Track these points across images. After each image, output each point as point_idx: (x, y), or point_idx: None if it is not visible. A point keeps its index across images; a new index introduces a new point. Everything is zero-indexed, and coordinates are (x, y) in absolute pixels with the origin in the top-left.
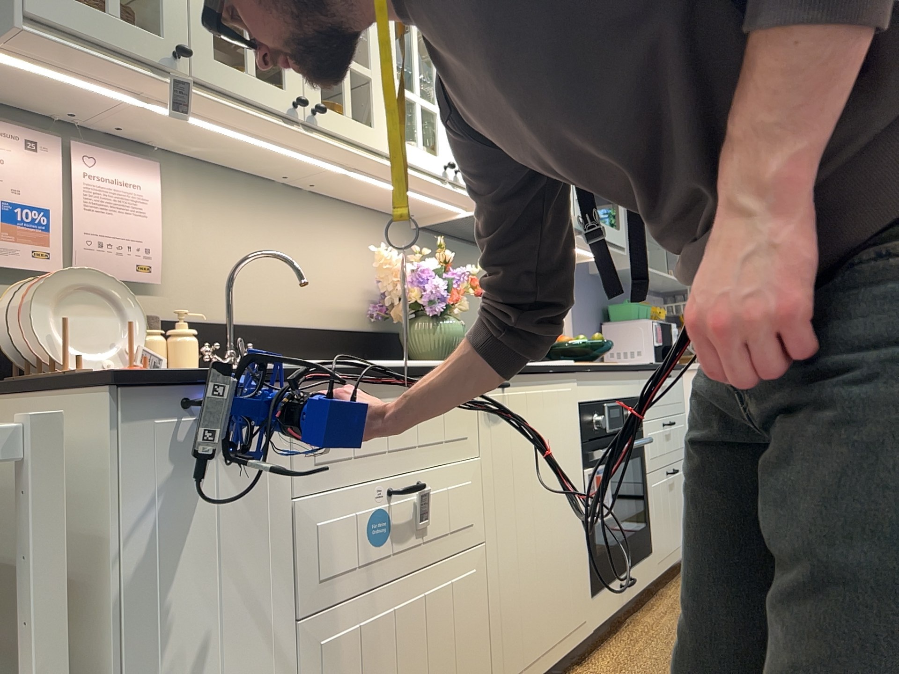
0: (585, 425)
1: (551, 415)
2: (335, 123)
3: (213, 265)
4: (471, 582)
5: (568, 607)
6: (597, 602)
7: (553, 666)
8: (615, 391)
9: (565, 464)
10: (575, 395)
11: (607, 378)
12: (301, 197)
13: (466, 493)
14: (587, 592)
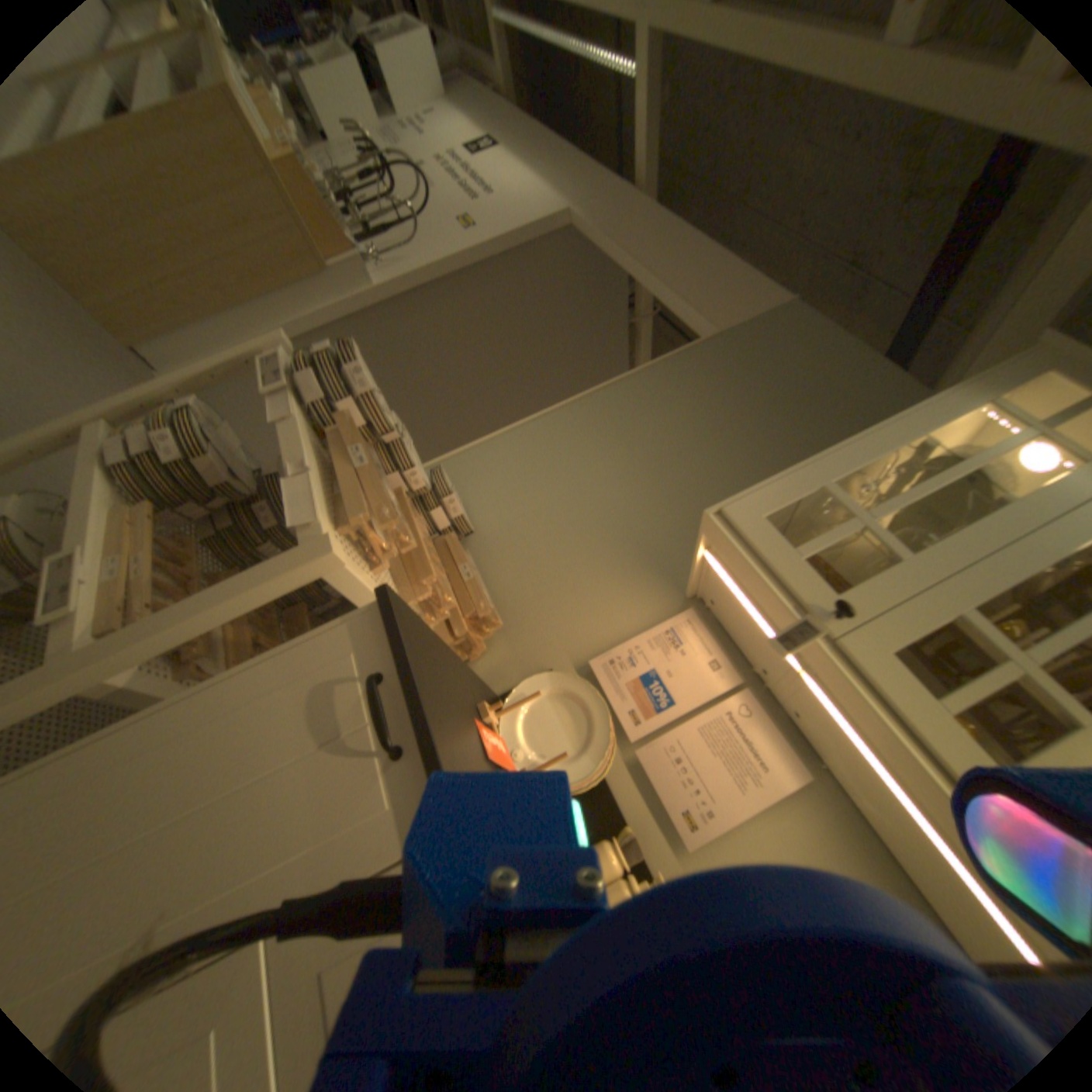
0: None
1: None
2: None
3: None
4: None
5: None
6: None
7: None
8: None
9: None
10: None
11: None
12: None
13: None
14: None
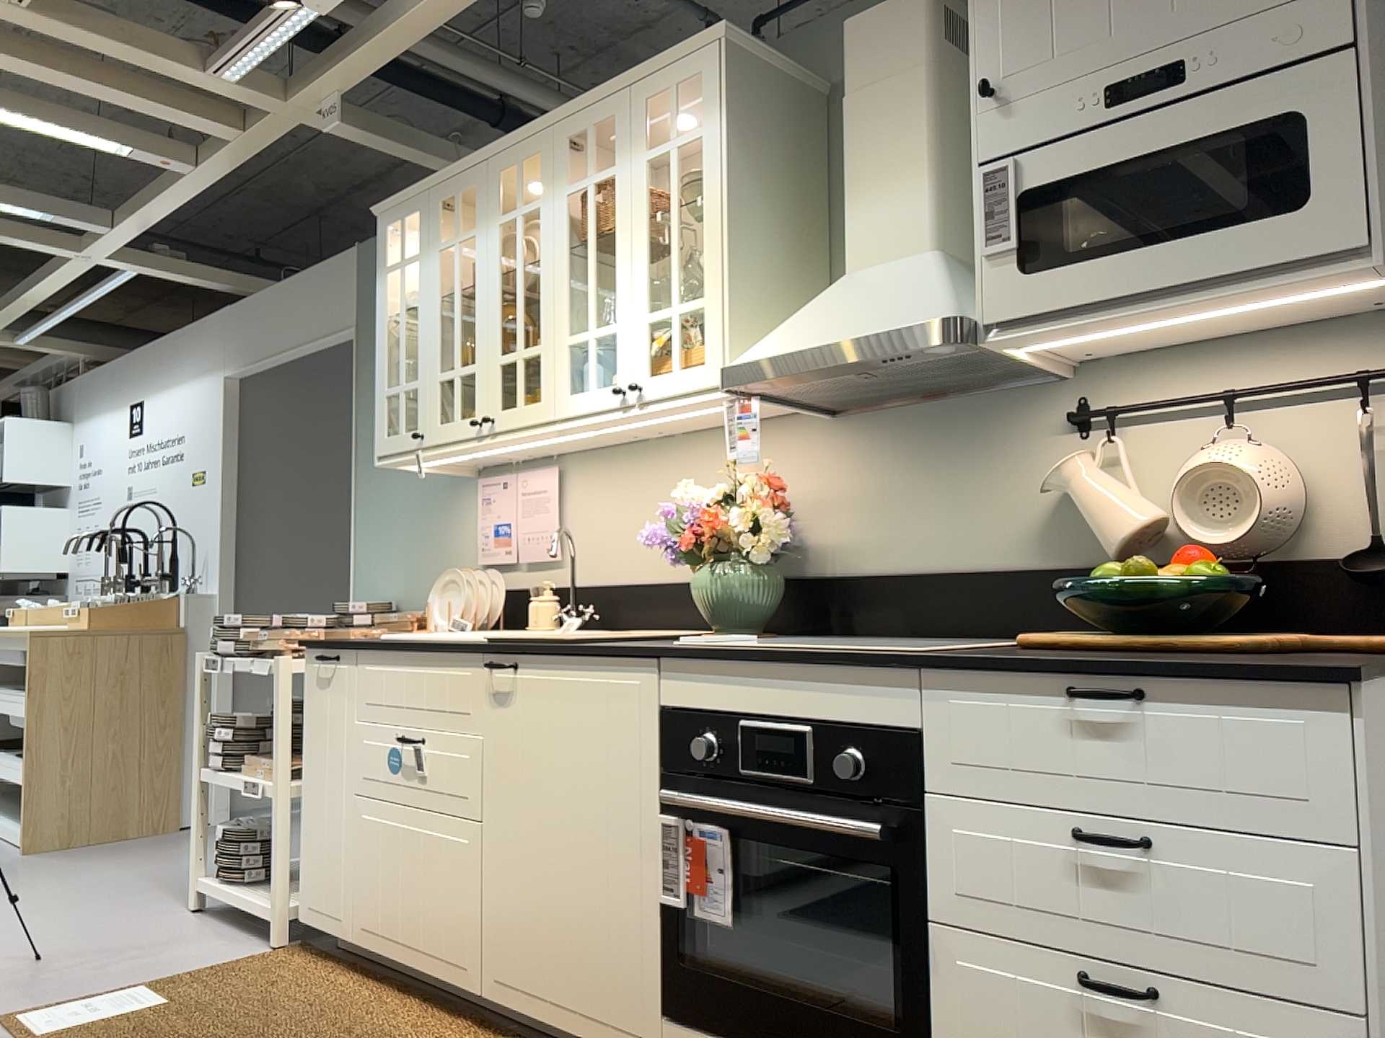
0: (672, 746)
1: (587, 713)
2: (507, 419)
3: (597, 535)
4: (462, 849)
5: (600, 984)
6: (675, 1036)
7: (568, 1034)
8: (784, 702)
9: (610, 789)
10: (644, 693)
11: (753, 674)
12: (670, 441)
13: (462, 765)
14: (648, 1001)
